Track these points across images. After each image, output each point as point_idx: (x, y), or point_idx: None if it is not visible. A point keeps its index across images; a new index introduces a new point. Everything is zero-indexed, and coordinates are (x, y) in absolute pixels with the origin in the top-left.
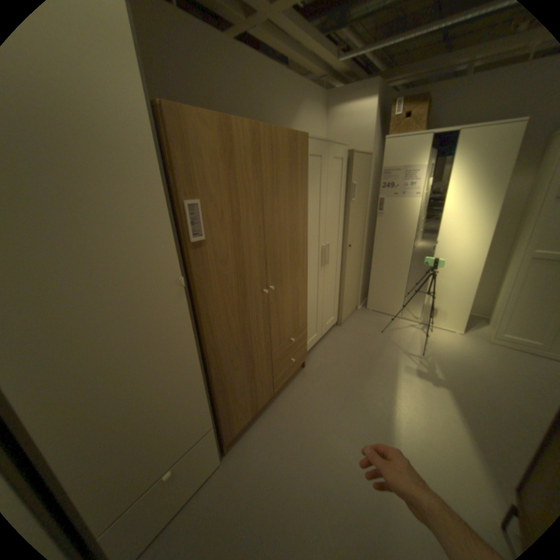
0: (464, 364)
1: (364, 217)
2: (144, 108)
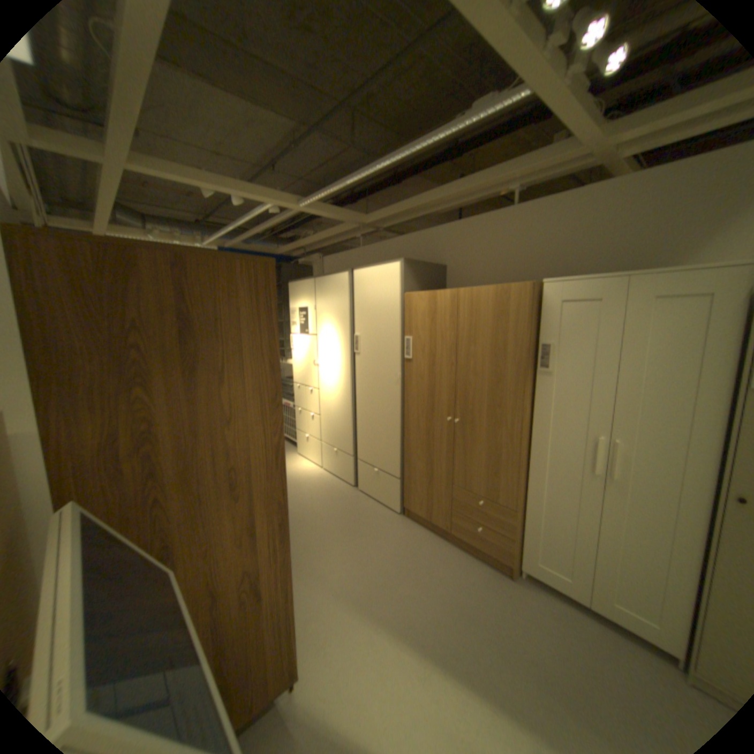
0: None
1: None
2: (399, 299)
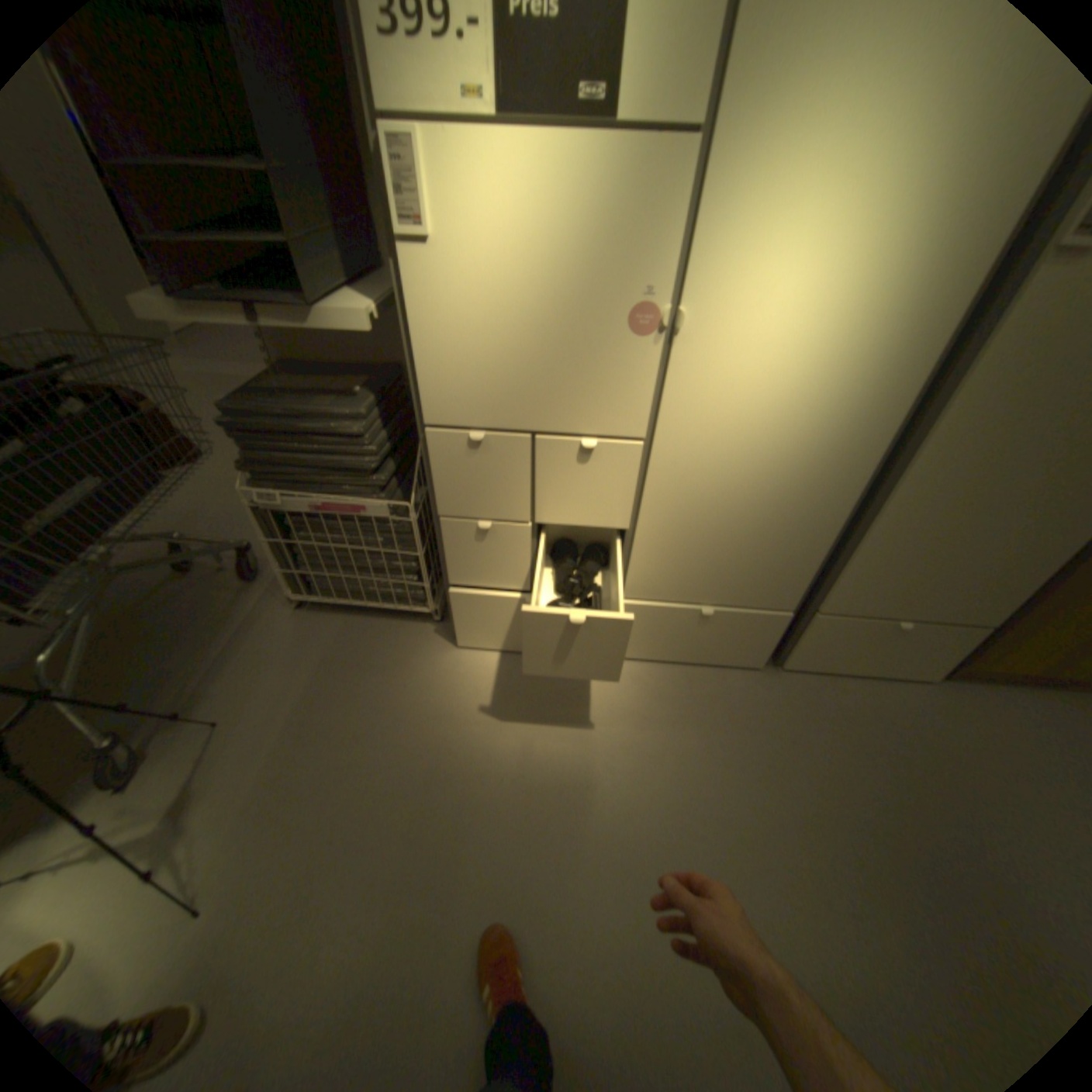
0: None
1: None
2: None
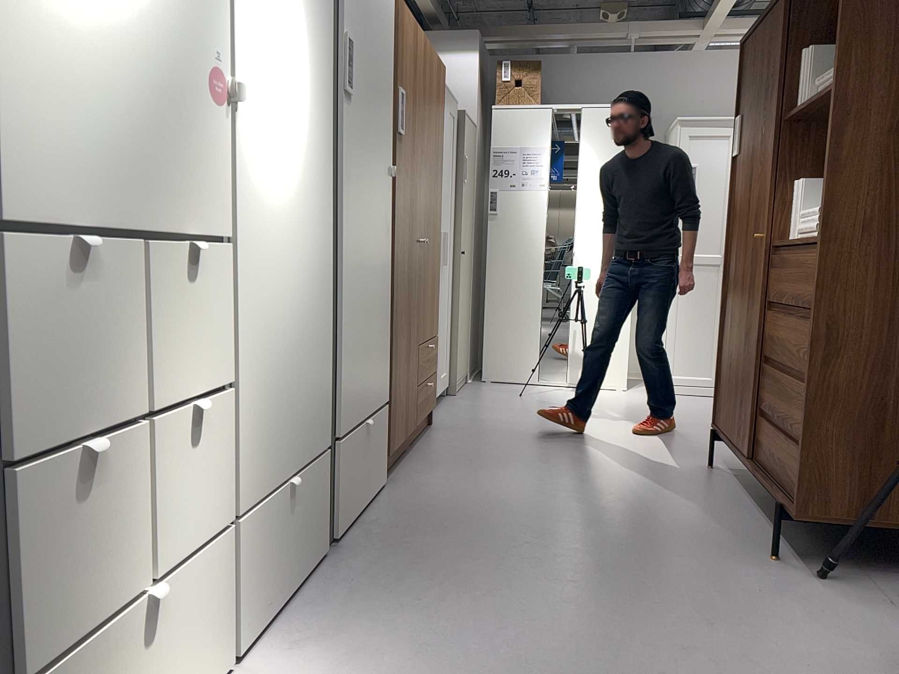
0: (638, 407)
1: (472, 217)
2: None
